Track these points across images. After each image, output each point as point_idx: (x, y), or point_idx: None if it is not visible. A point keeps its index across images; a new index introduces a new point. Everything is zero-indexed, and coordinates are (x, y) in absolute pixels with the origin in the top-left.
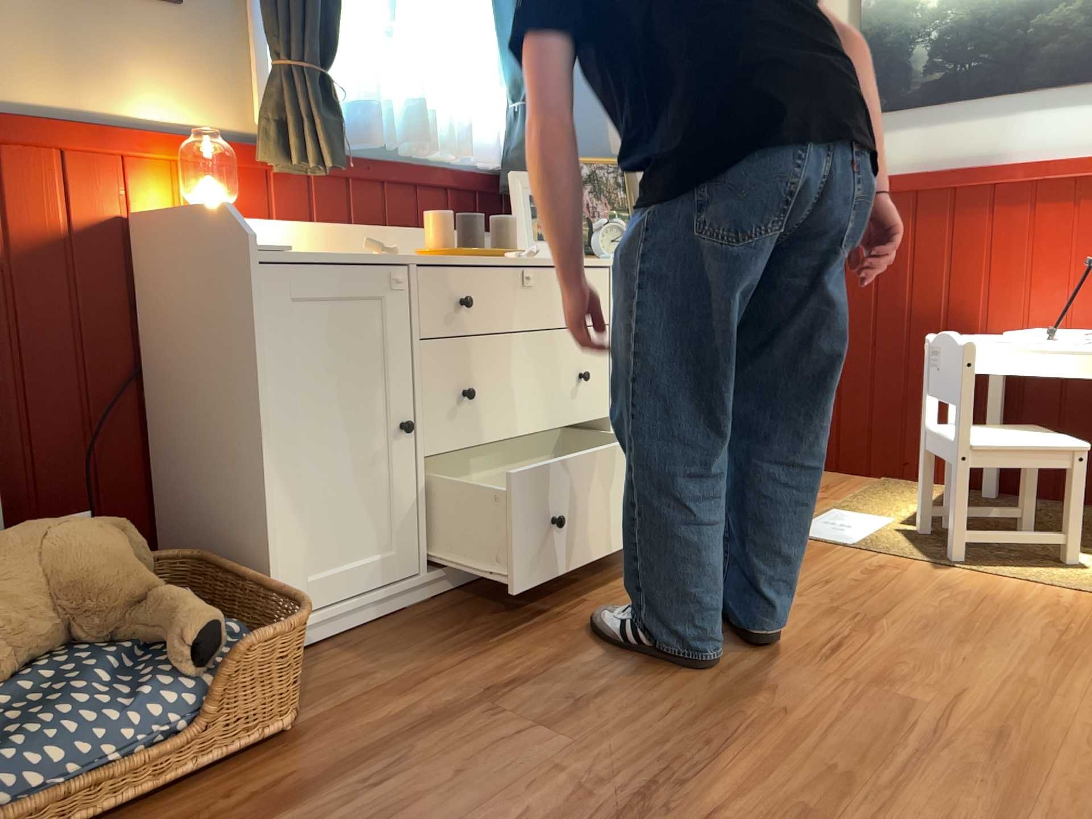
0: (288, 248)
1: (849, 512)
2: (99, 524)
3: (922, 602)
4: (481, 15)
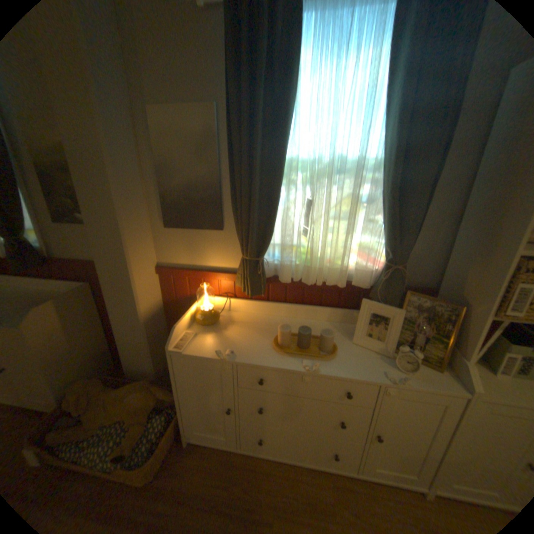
0: (182, 351)
1: None
2: (146, 393)
3: None
4: (377, 211)
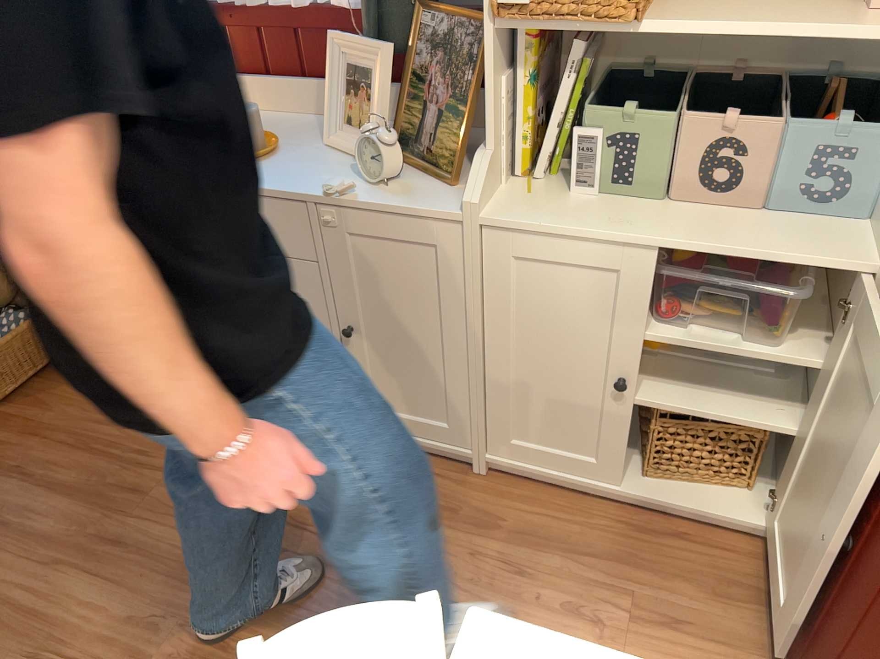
0: None
1: None
2: None
3: None
4: None
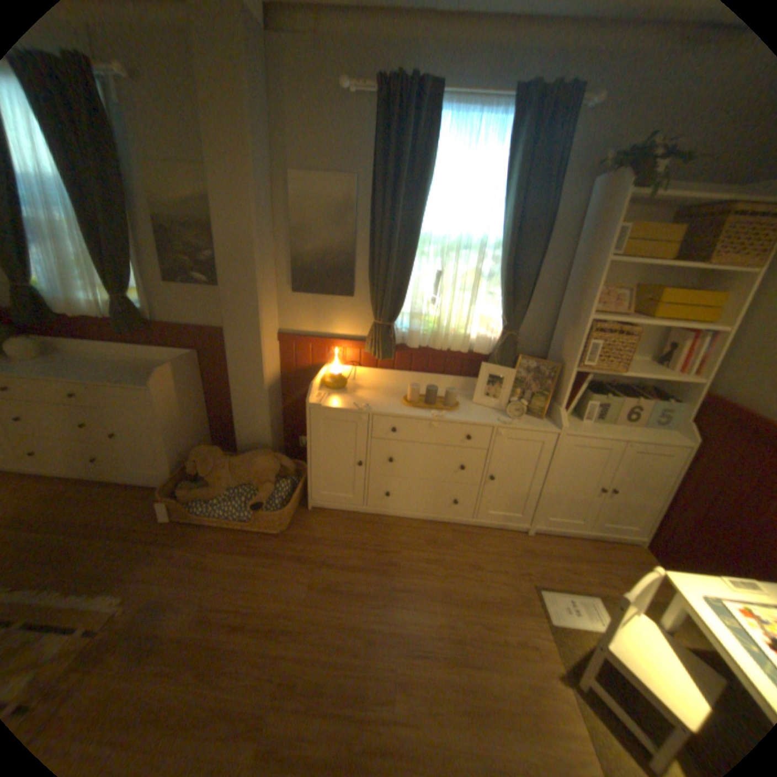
0: (321, 404)
1: (604, 610)
2: (272, 458)
3: (504, 684)
4: (495, 285)
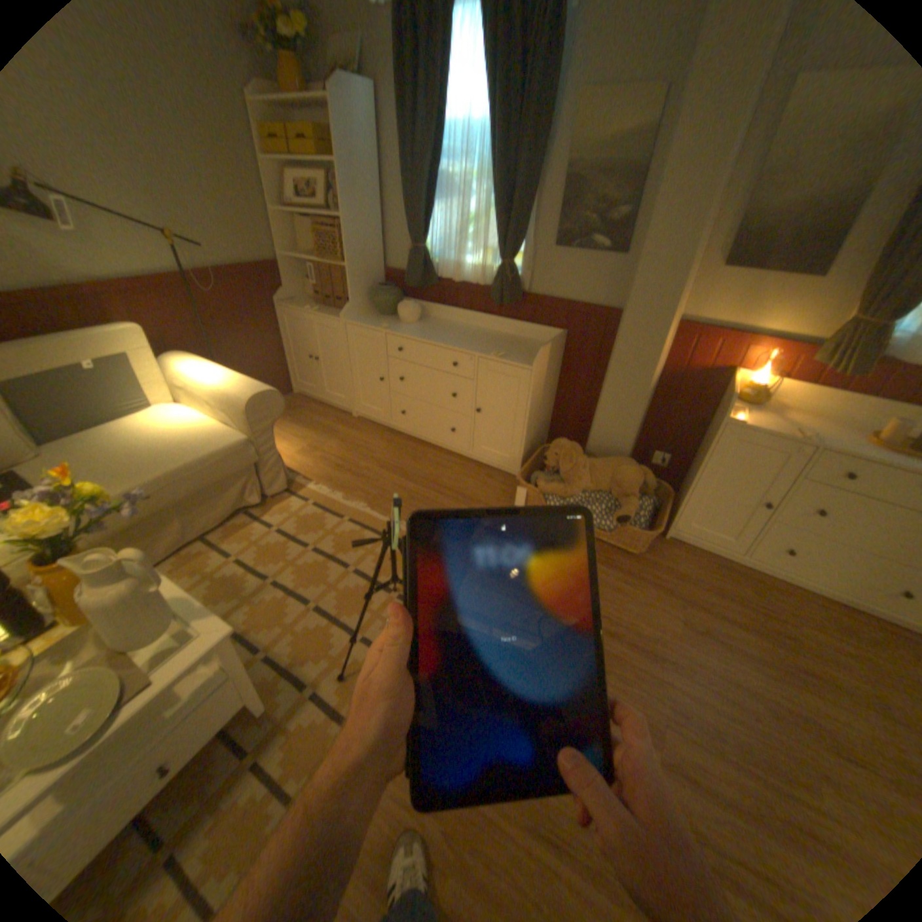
0: (746, 422)
1: None
2: (638, 470)
3: None
4: None
